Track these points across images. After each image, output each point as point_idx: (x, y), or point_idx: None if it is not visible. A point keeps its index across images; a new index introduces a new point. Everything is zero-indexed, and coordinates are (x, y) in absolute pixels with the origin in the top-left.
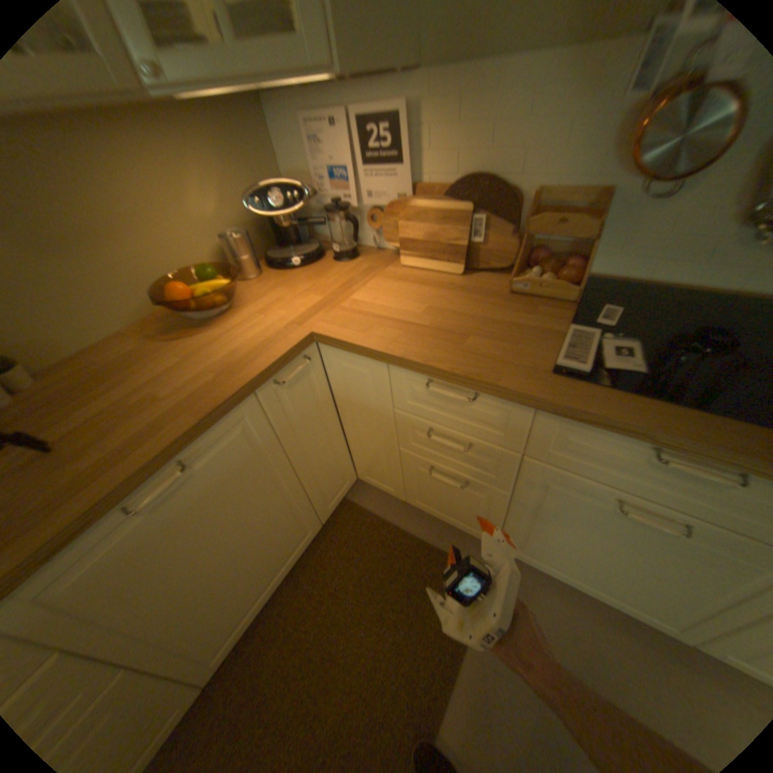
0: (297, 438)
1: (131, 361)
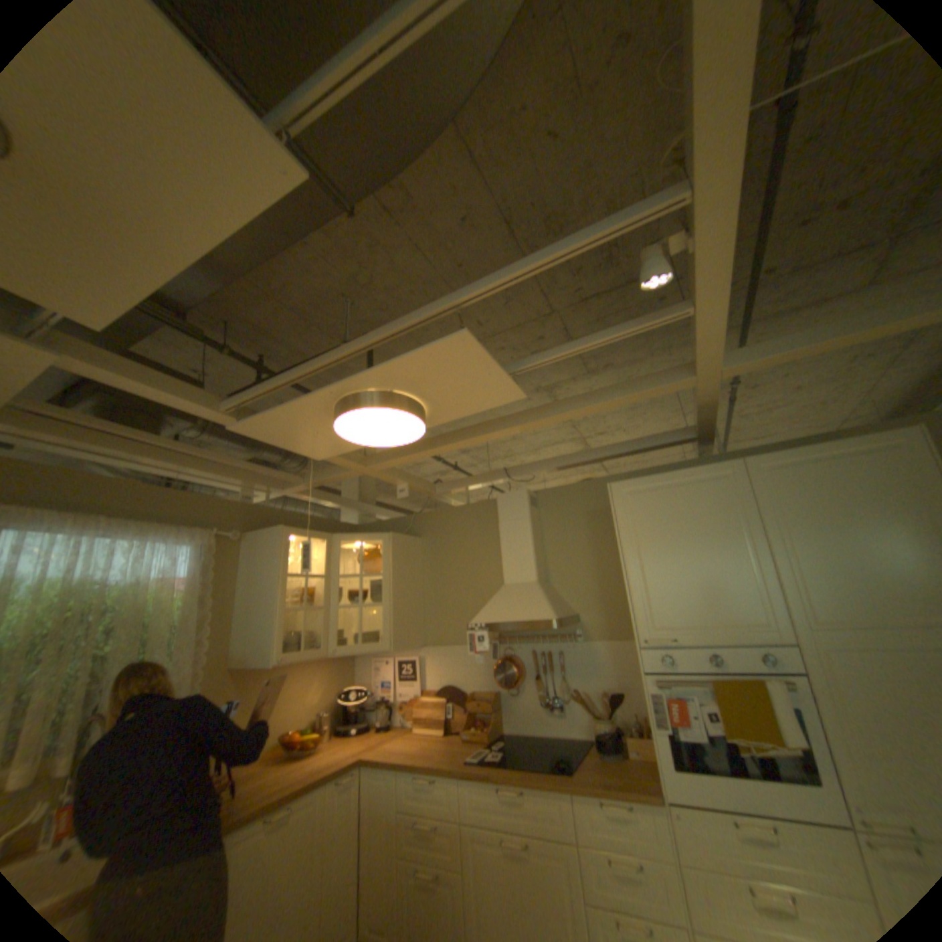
0: (331, 842)
1: (259, 776)
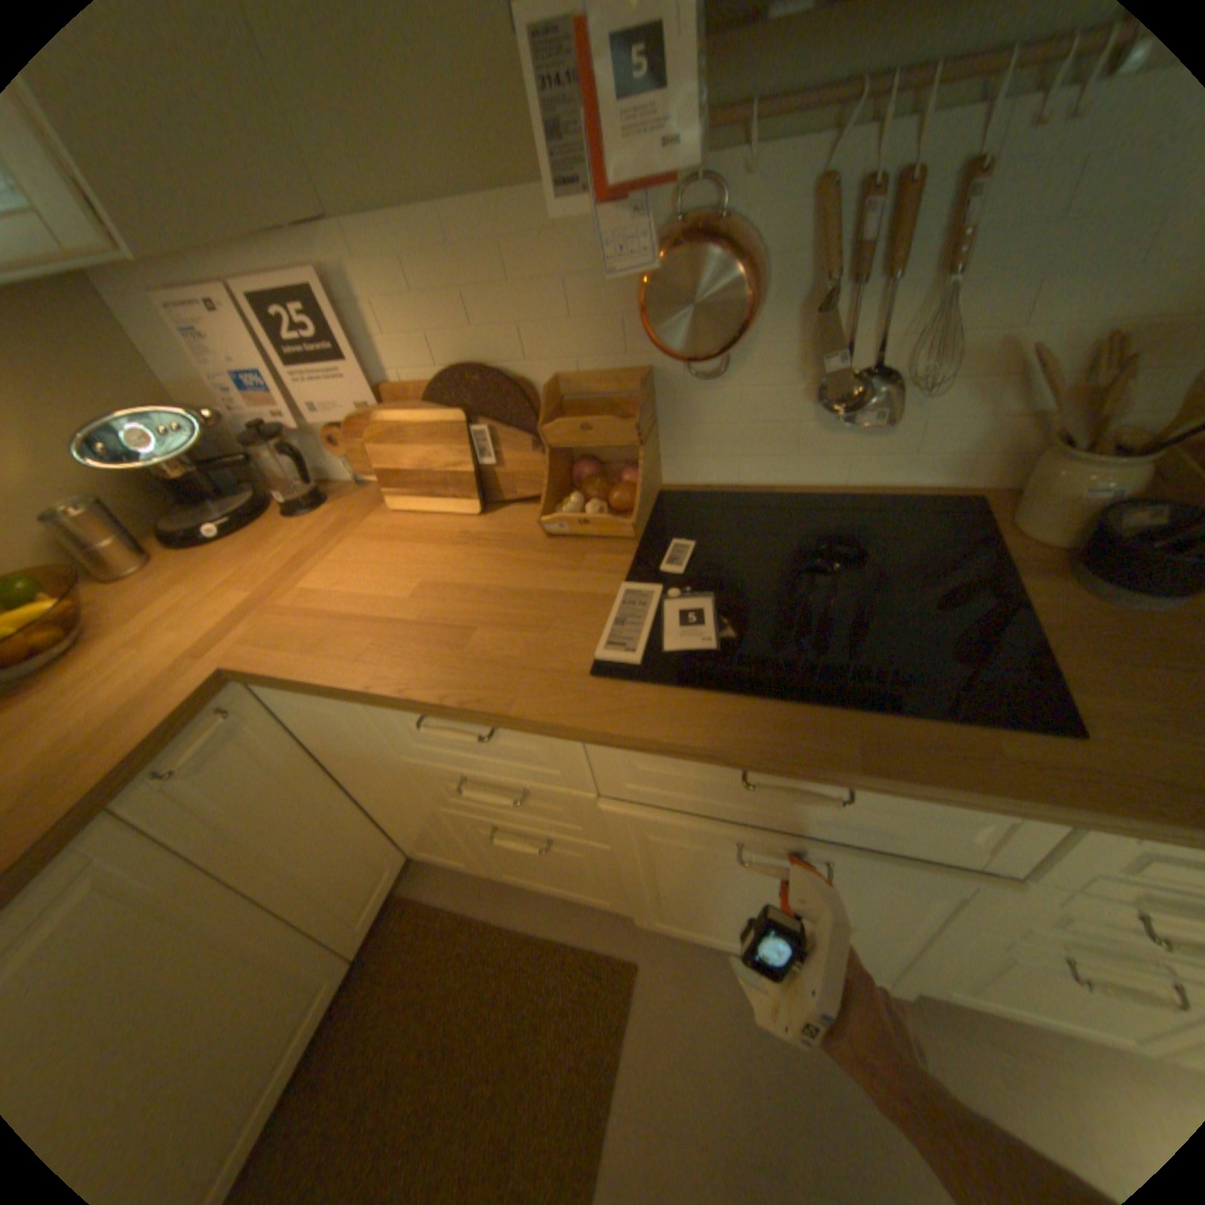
0: (239, 846)
1: None
